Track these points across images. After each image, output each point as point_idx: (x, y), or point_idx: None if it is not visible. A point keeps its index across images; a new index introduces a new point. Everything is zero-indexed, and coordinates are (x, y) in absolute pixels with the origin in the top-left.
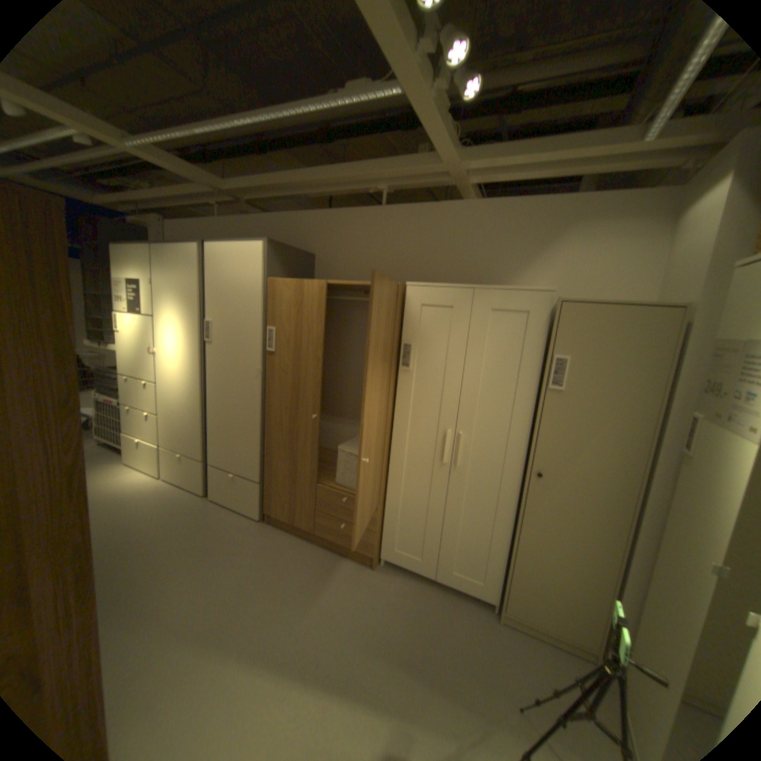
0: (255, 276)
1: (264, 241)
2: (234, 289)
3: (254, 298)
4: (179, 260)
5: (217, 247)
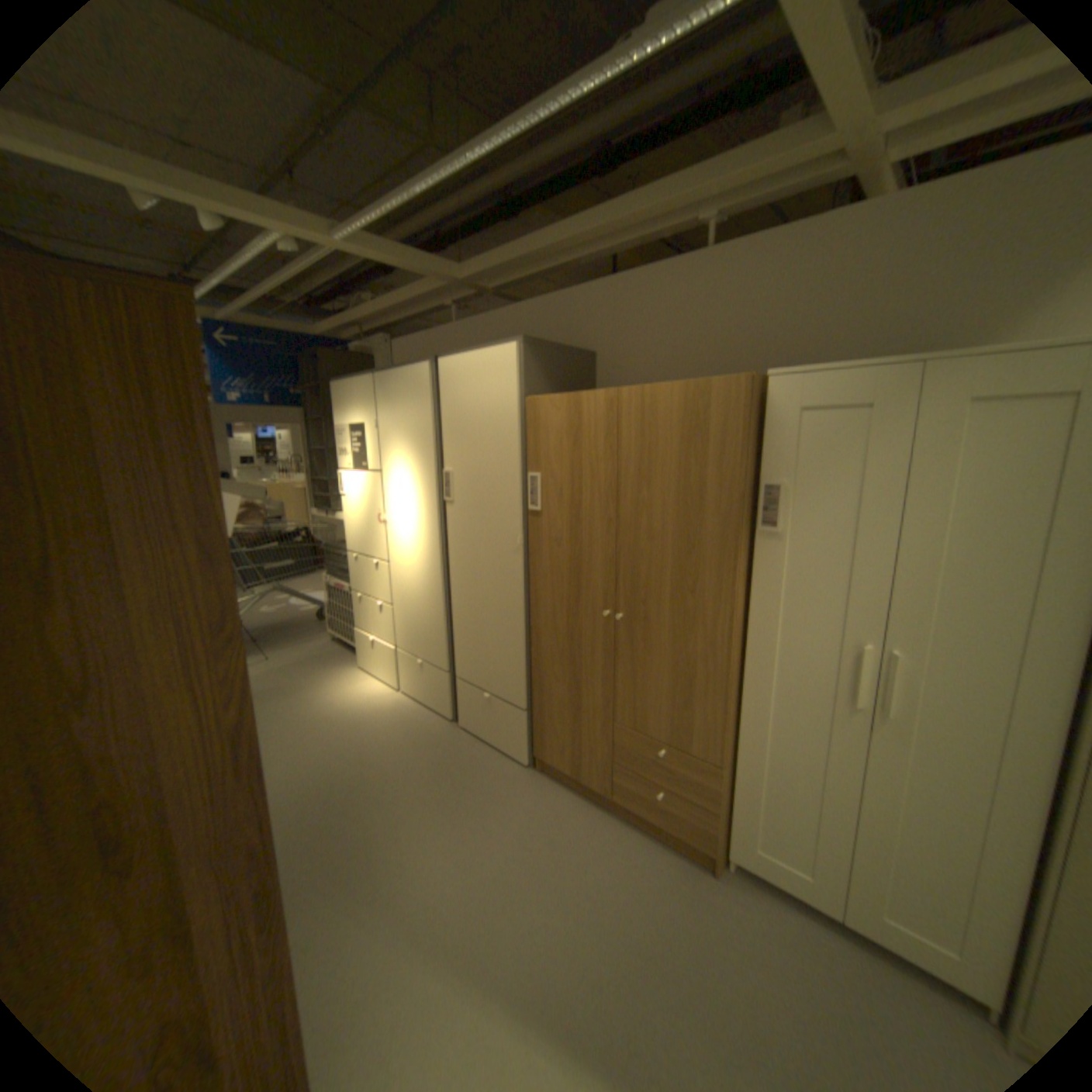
0: (507, 397)
1: (518, 341)
2: (479, 421)
3: (508, 430)
4: (408, 390)
5: (453, 362)
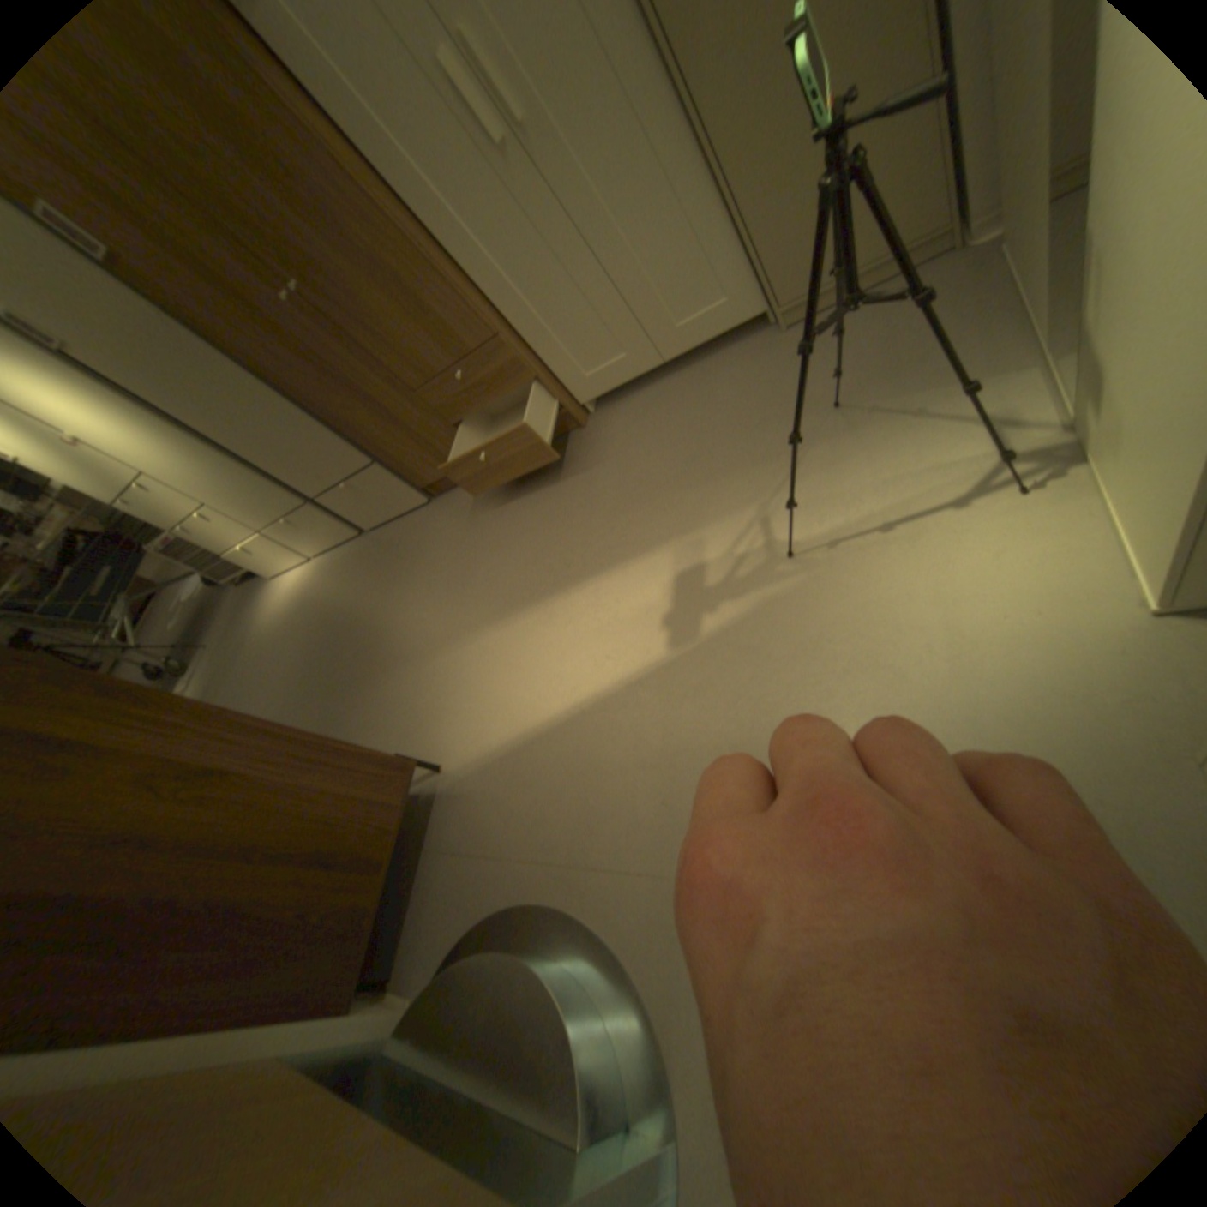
0: None
1: None
2: None
3: None
4: None
5: None
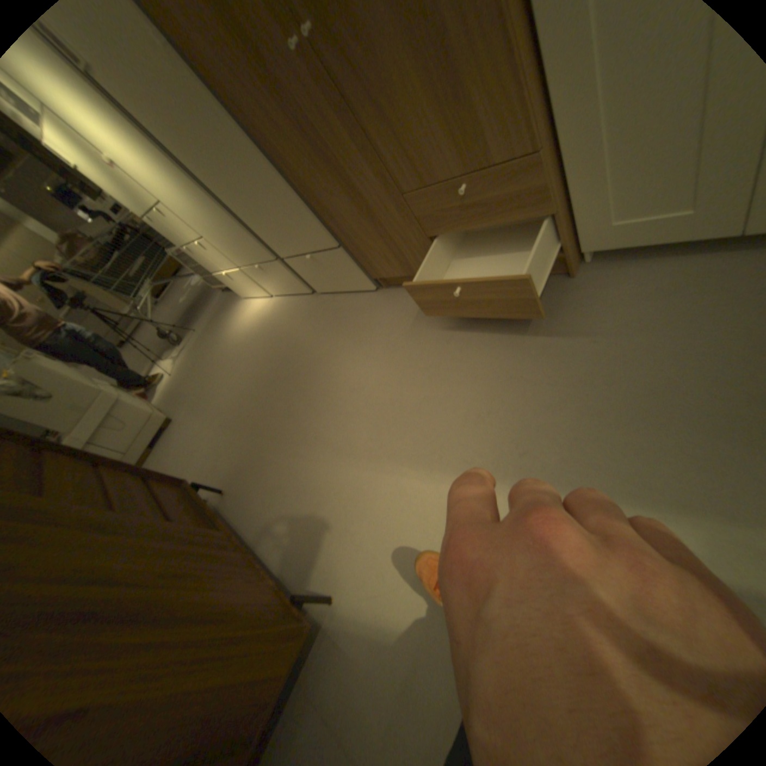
0: None
1: None
2: None
3: None
4: None
5: None
